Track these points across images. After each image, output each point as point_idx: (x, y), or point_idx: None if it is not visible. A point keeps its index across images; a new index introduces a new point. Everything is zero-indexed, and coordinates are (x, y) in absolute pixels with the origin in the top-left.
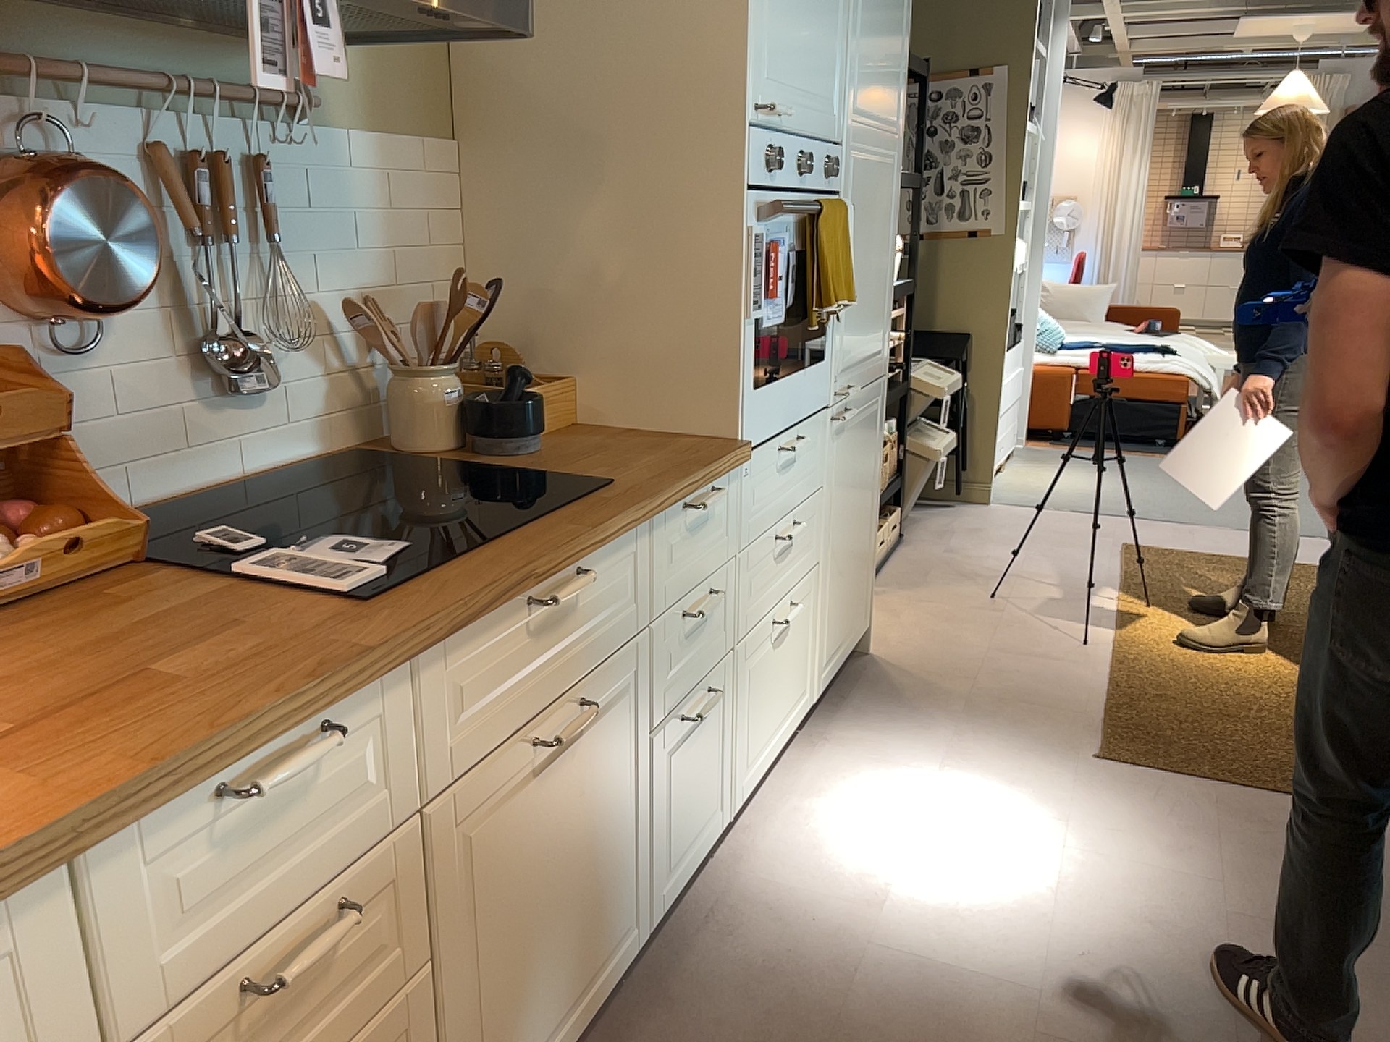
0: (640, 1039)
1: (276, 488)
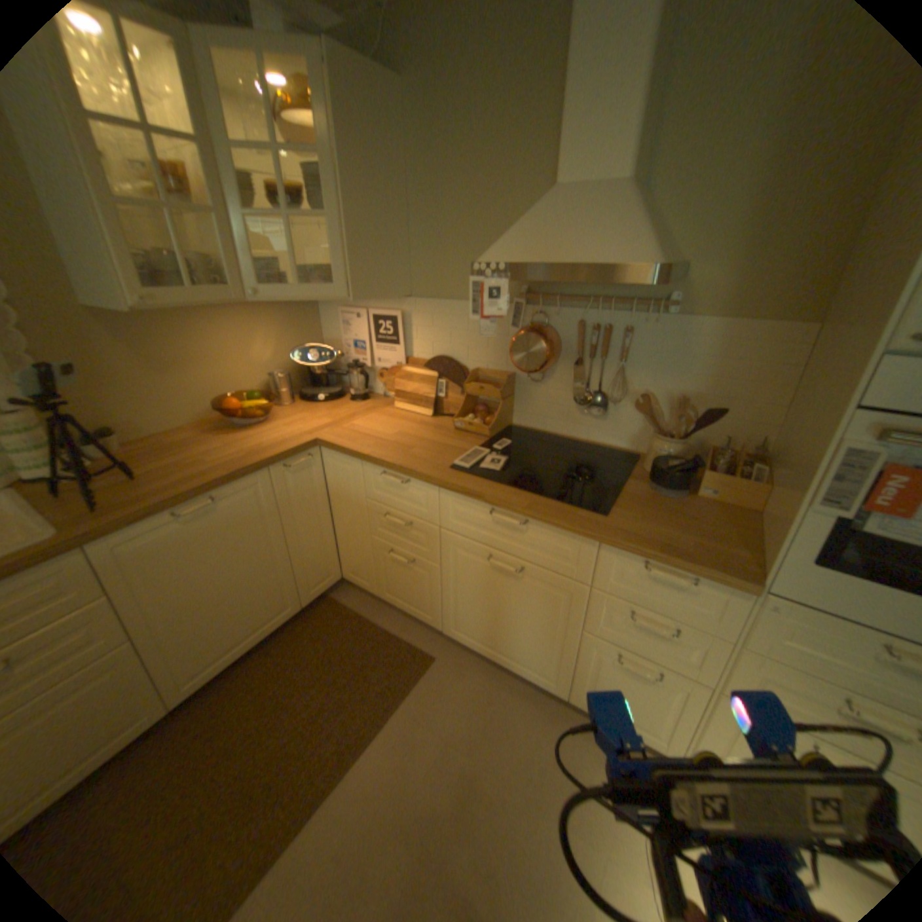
0: (527, 709)
1: (587, 448)
